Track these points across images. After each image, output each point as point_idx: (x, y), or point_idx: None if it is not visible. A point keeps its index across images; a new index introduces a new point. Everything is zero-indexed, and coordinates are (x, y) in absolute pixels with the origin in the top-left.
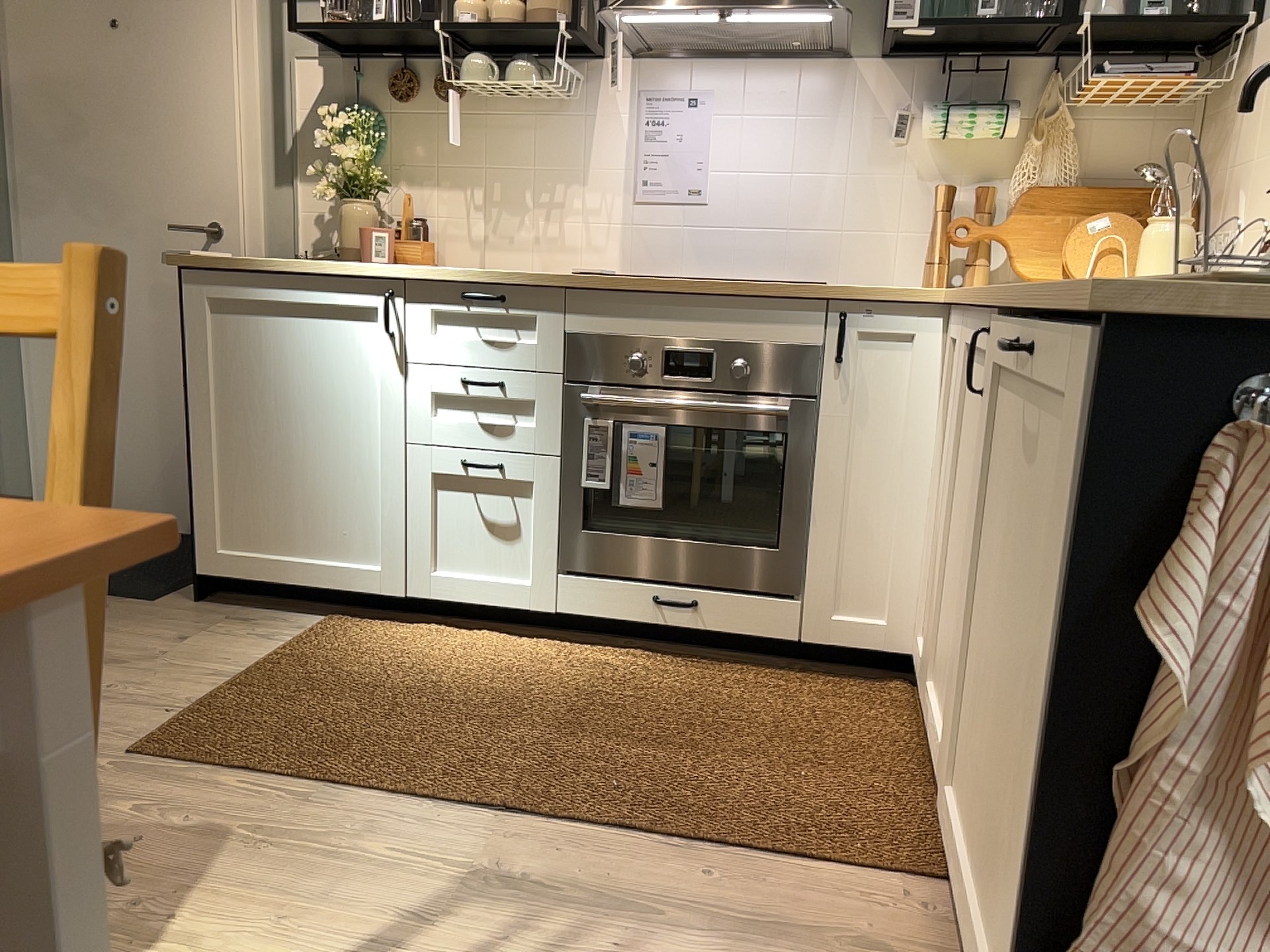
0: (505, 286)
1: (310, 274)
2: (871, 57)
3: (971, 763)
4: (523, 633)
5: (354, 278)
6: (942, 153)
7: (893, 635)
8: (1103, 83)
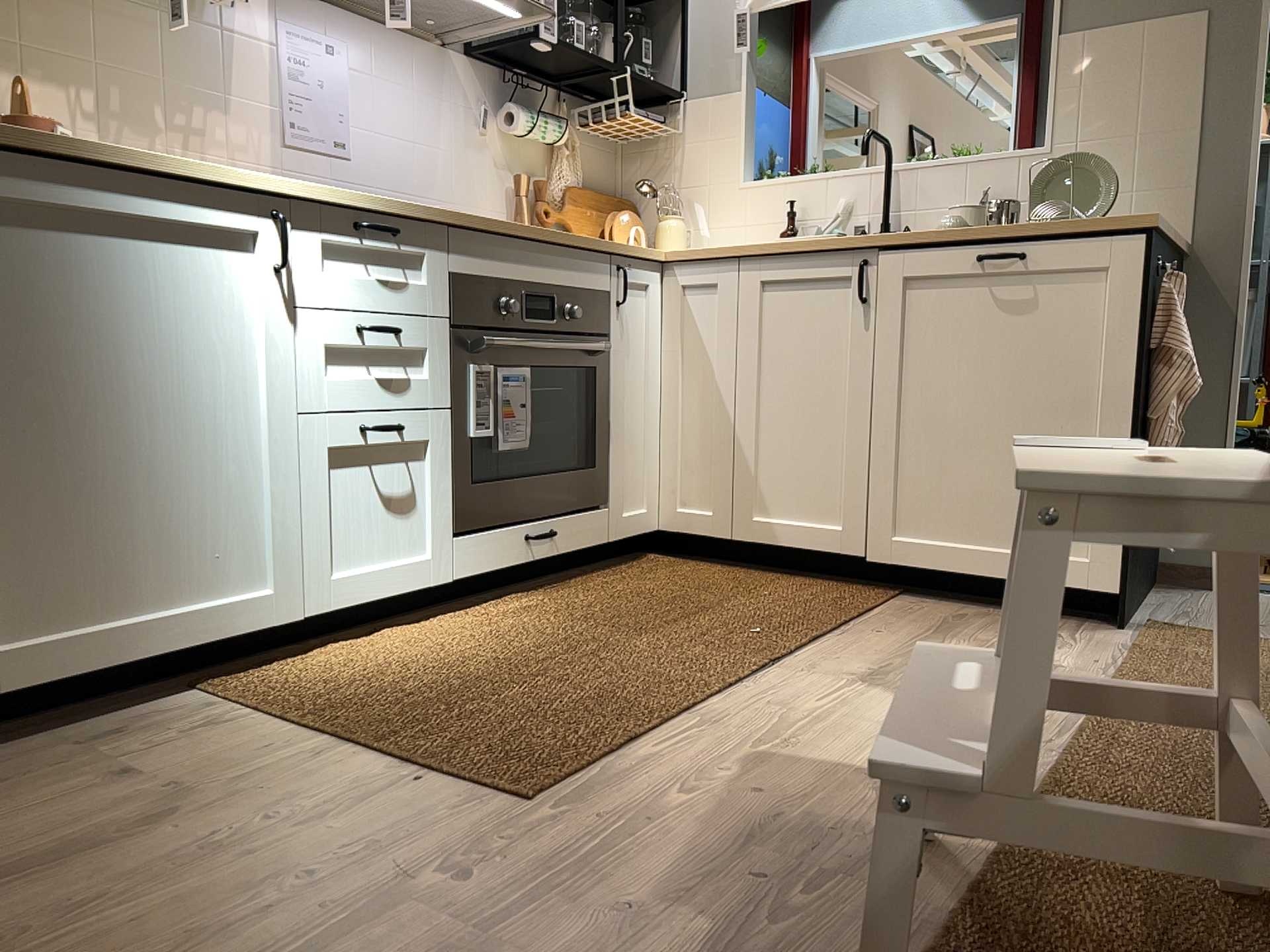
0: (400, 219)
1: (168, 176)
2: (462, 54)
3: (916, 505)
4: (395, 623)
5: (232, 191)
6: (508, 148)
7: (650, 516)
8: (636, 118)
